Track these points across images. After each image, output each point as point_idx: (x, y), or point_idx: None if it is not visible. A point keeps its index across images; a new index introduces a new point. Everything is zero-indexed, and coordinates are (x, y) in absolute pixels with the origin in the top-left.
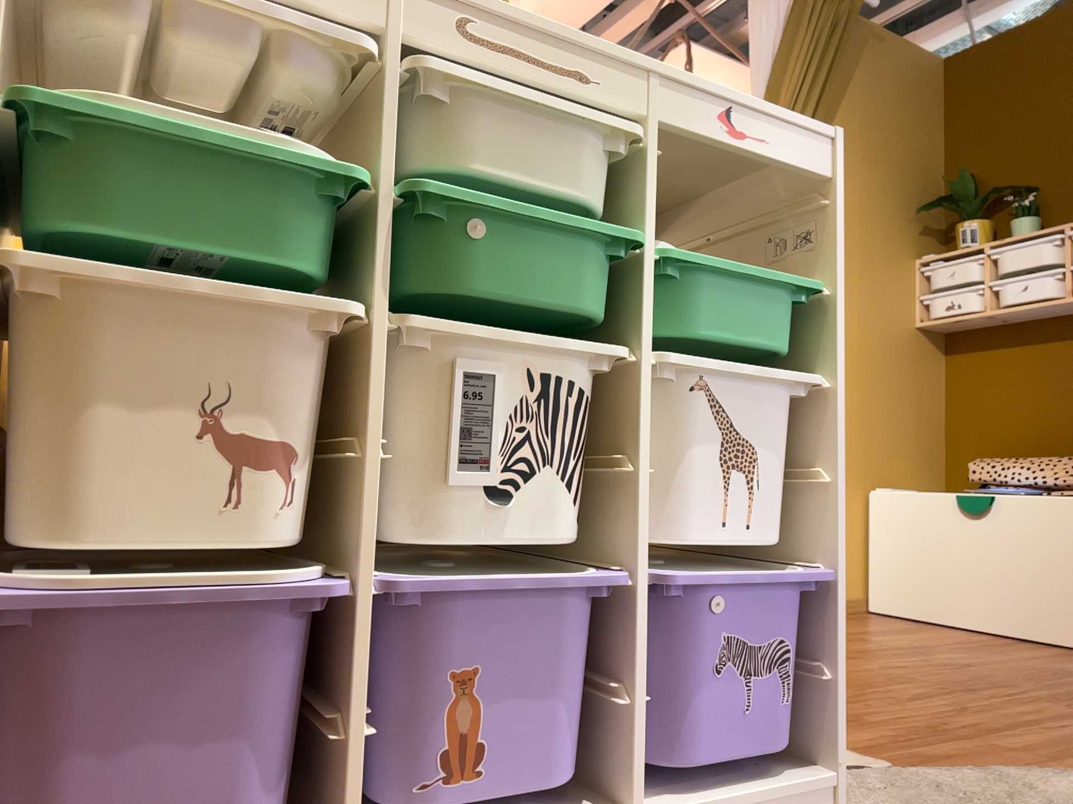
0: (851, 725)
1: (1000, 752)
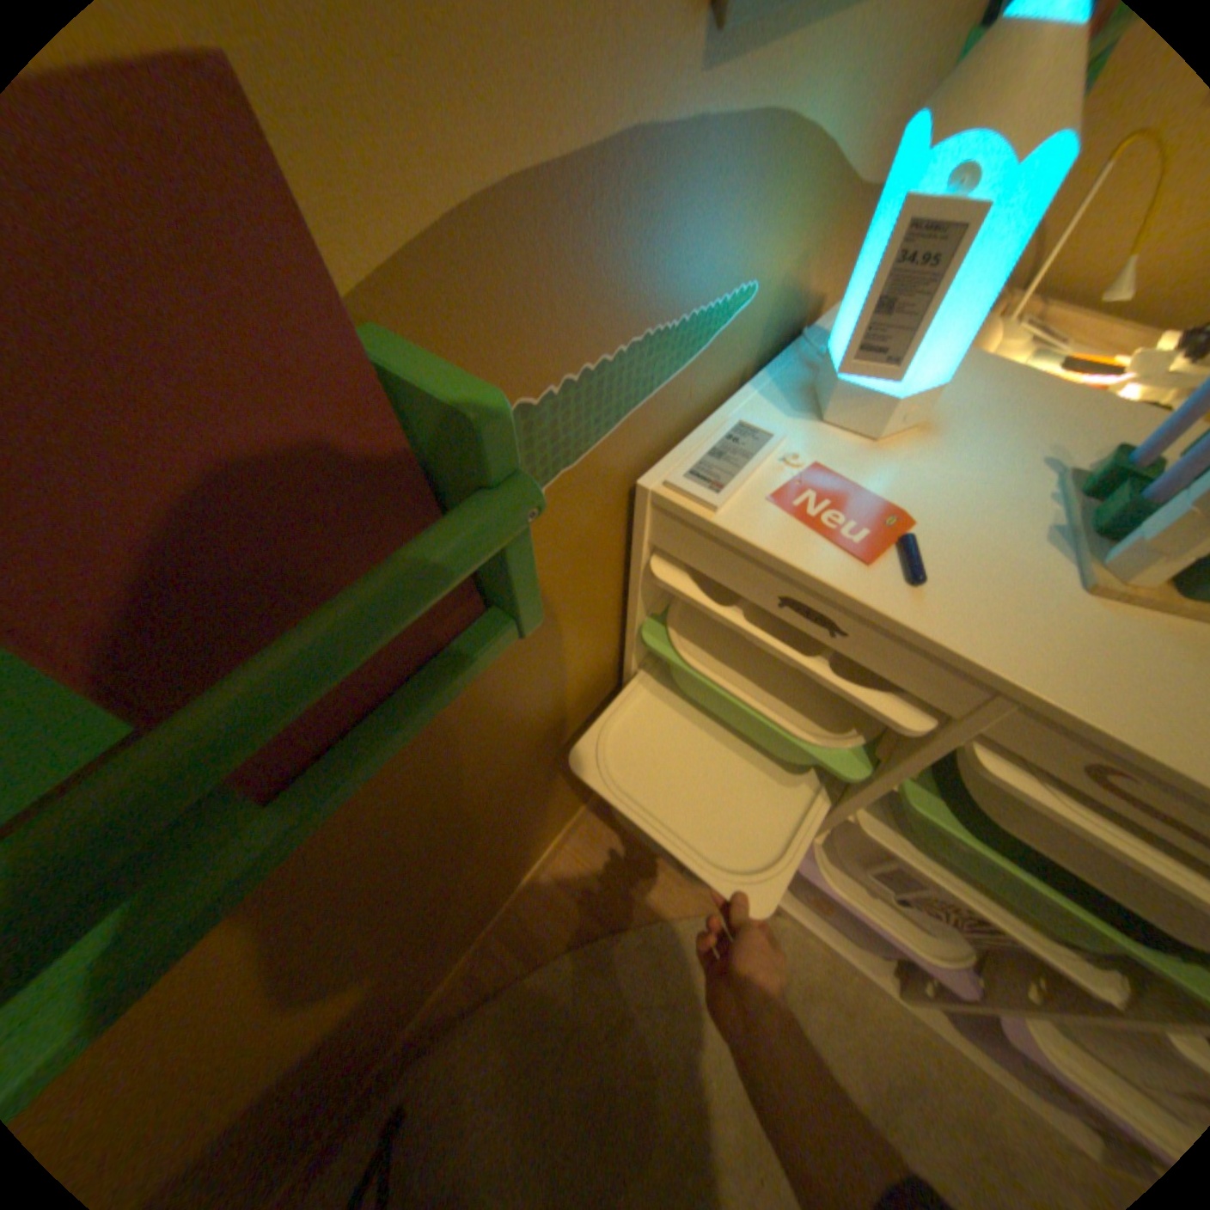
0: None
1: None
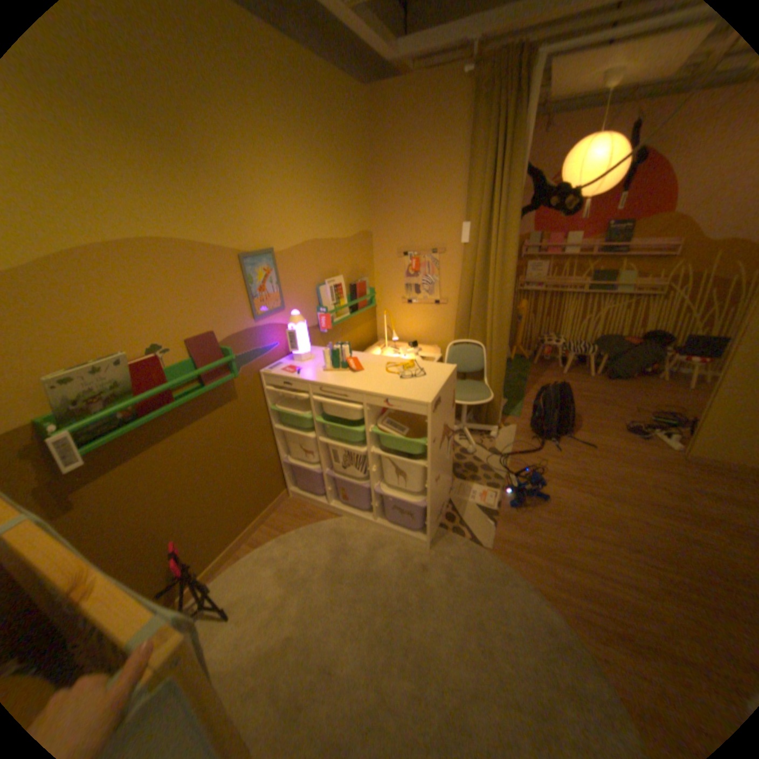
0: (520, 535)
1: (541, 578)
